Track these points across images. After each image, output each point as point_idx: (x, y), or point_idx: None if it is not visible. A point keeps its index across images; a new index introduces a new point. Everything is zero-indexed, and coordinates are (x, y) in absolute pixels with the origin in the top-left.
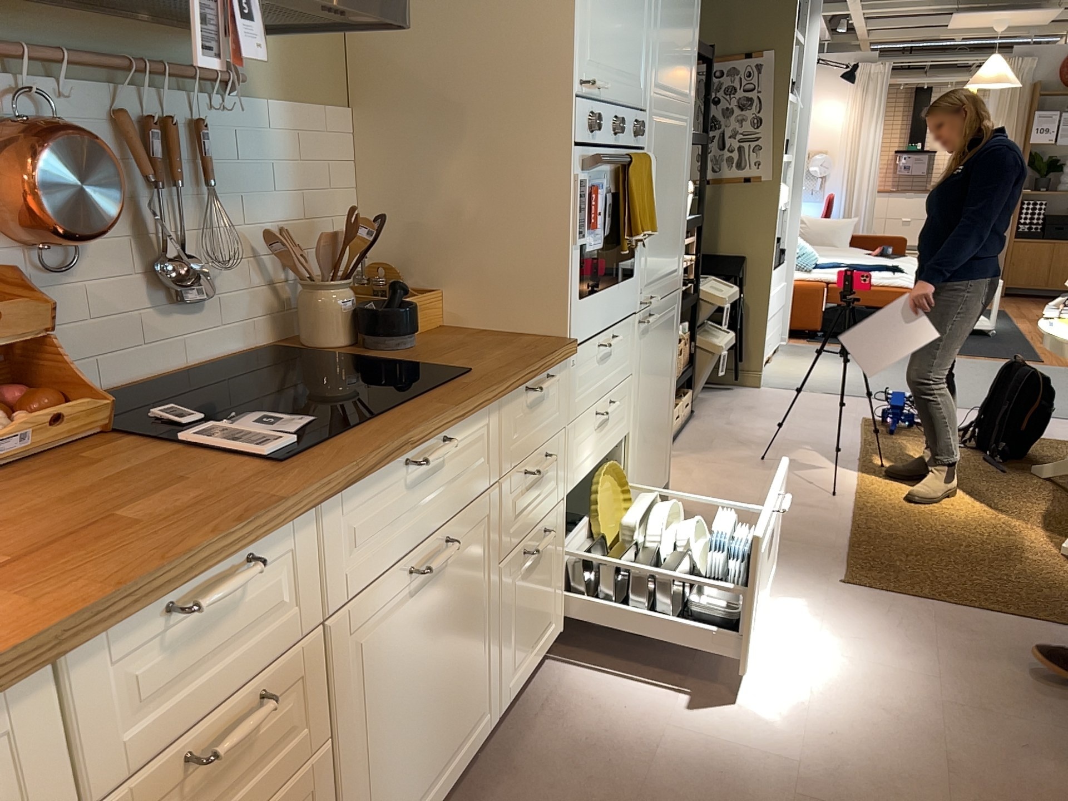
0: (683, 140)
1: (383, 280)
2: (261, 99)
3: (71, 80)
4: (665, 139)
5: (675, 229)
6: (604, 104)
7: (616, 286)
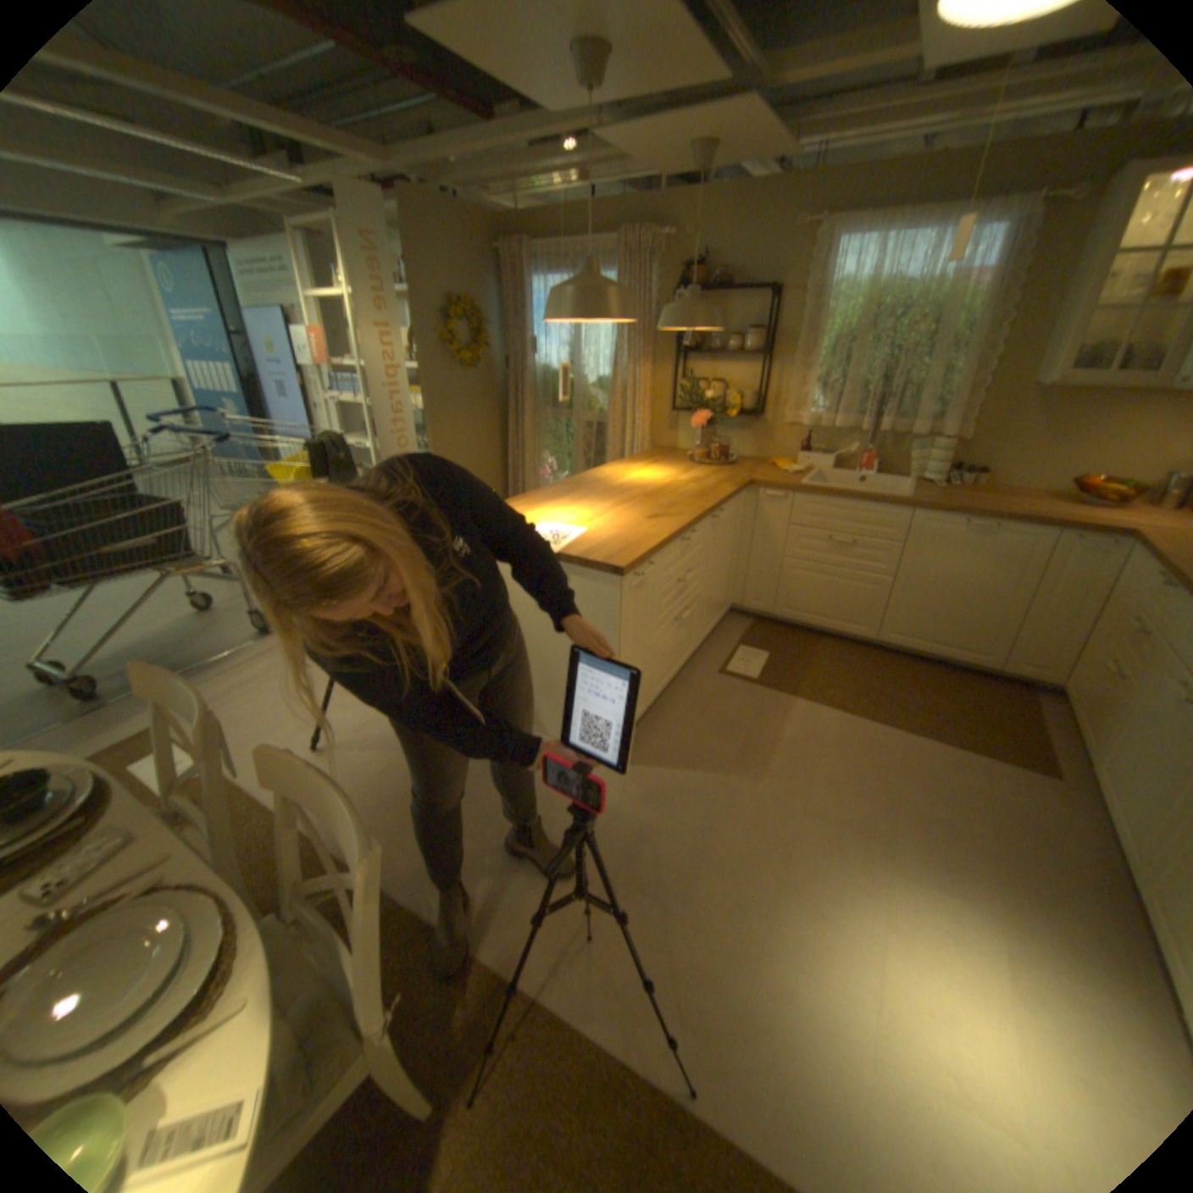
0: None
1: None
2: None
3: None
4: None
5: None
6: None
7: None
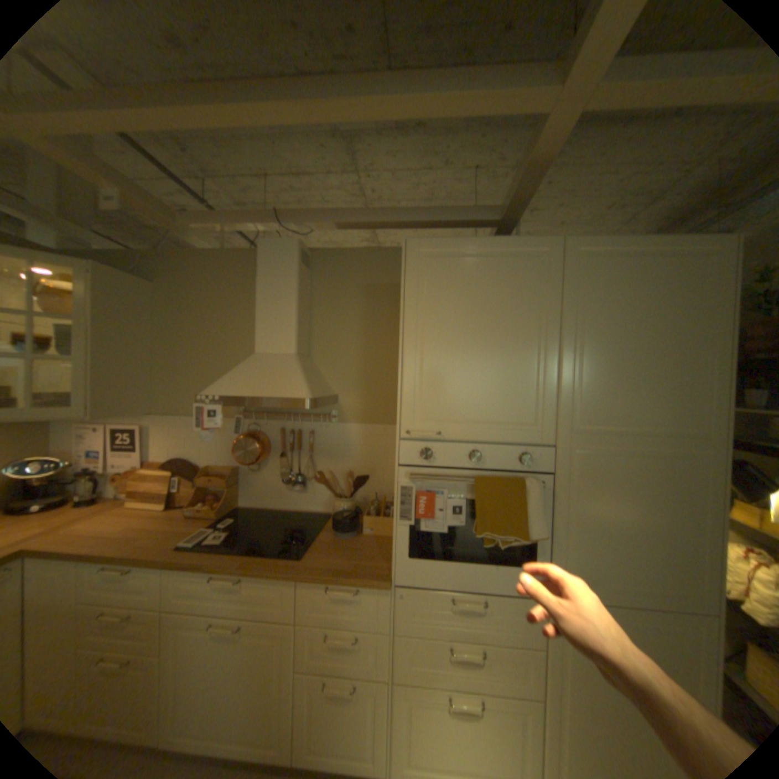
0: (683, 471)
1: (376, 504)
2: (347, 423)
3: (271, 420)
4: (614, 467)
5: (672, 551)
6: (459, 441)
7: (487, 567)
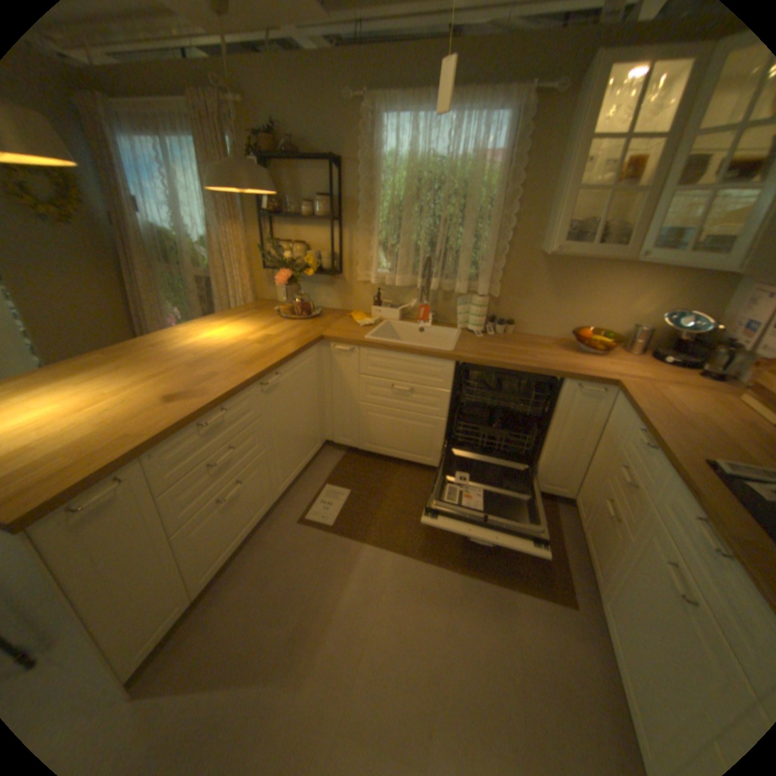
0: None
1: None
2: None
3: None
4: None
5: None
6: None
7: None
